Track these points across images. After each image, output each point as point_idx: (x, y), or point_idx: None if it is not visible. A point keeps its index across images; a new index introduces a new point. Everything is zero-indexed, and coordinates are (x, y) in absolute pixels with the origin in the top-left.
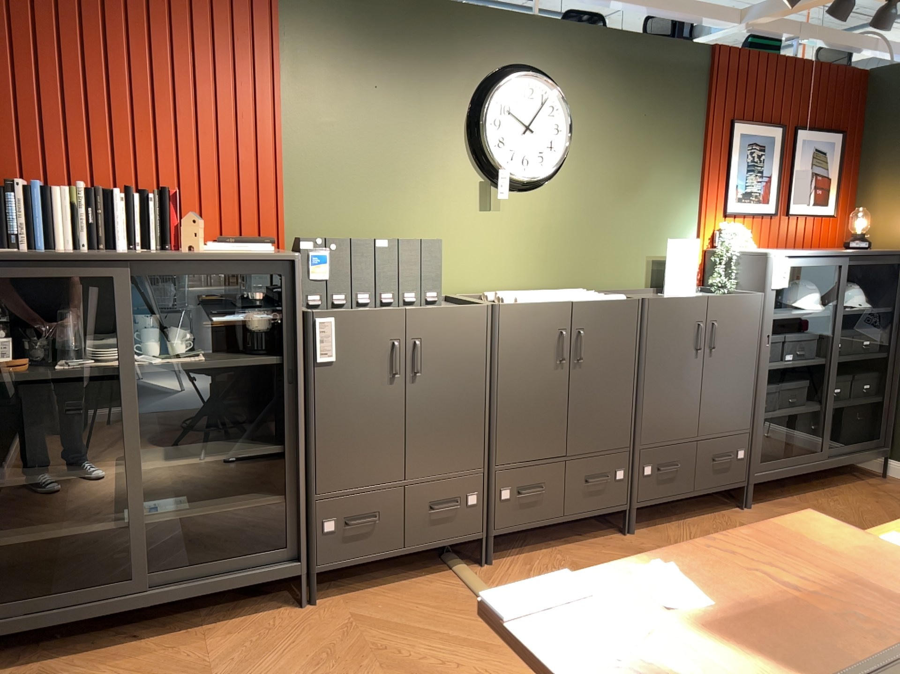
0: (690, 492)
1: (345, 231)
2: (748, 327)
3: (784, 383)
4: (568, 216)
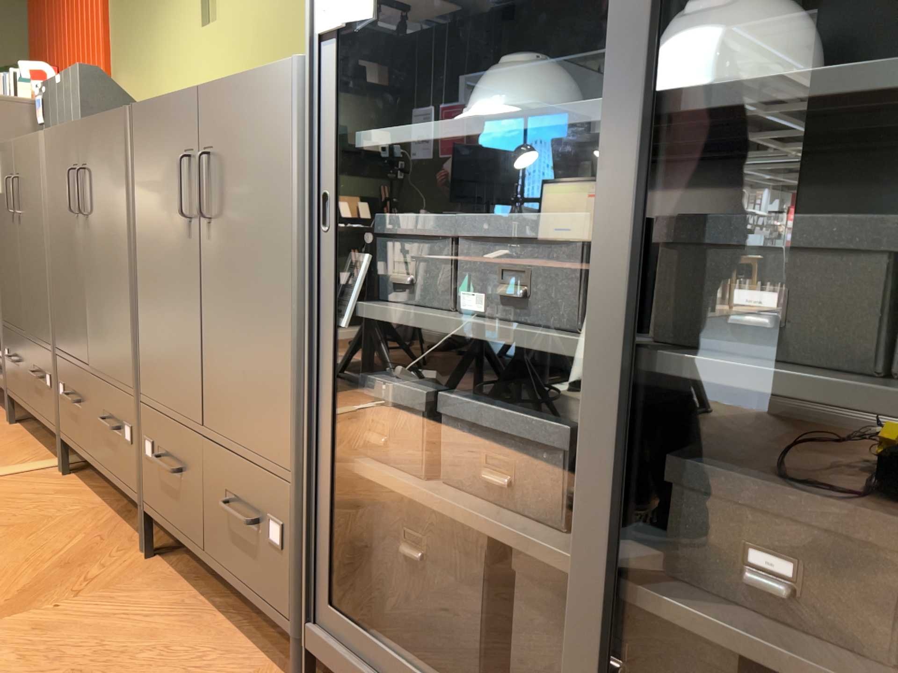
0: (199, 549)
1: (134, 86)
2: (267, 162)
3: (477, 402)
4: (275, 3)
